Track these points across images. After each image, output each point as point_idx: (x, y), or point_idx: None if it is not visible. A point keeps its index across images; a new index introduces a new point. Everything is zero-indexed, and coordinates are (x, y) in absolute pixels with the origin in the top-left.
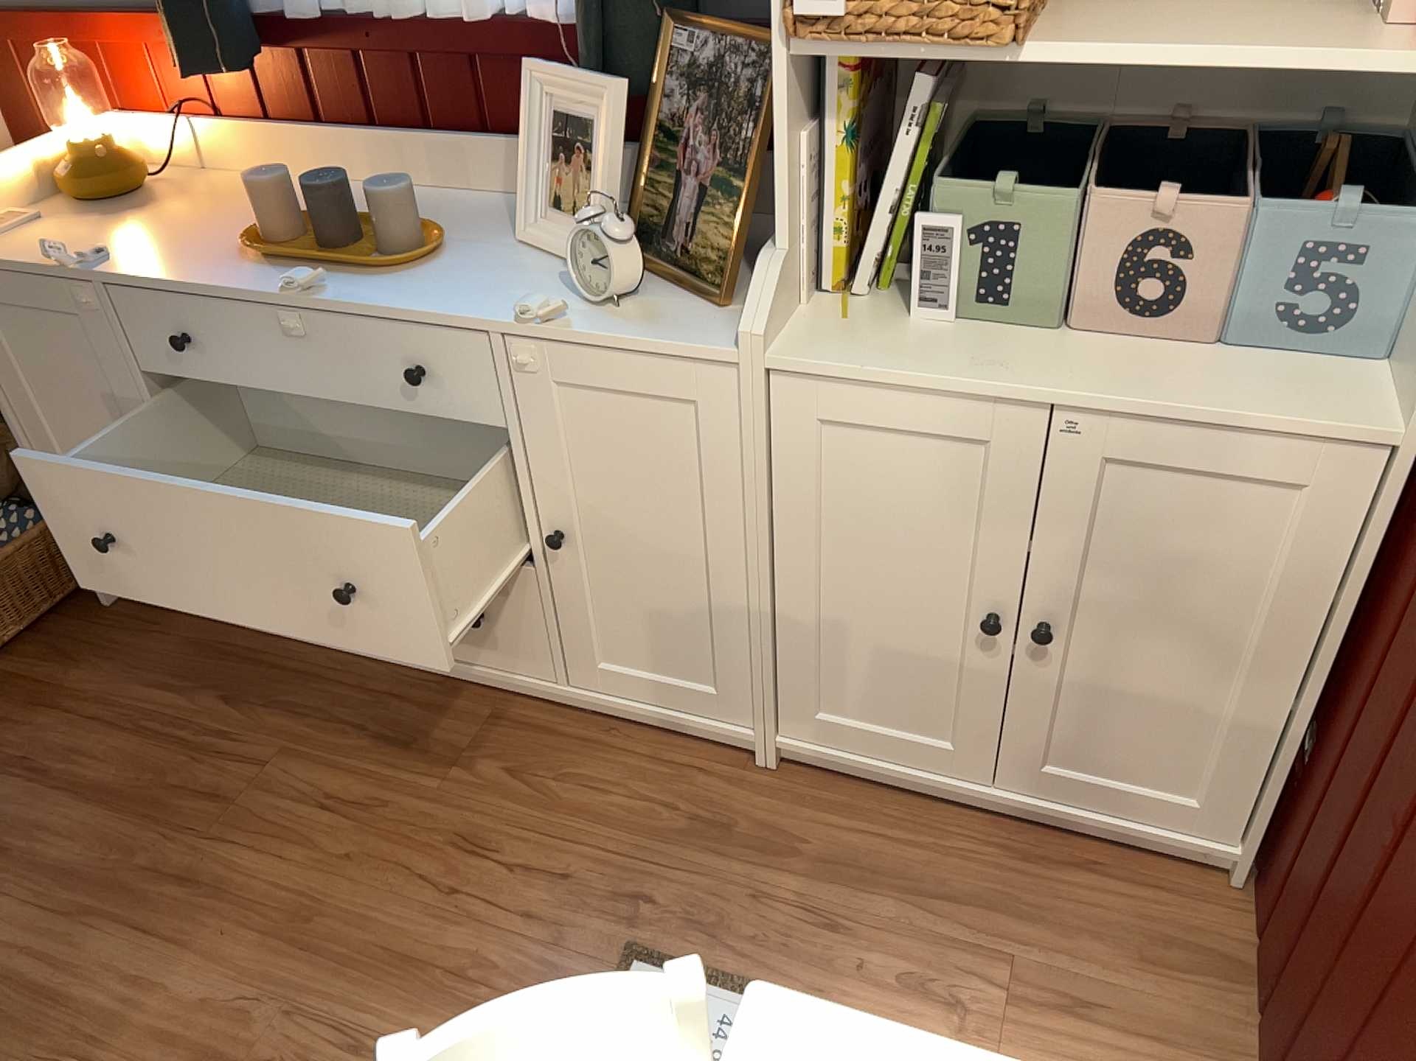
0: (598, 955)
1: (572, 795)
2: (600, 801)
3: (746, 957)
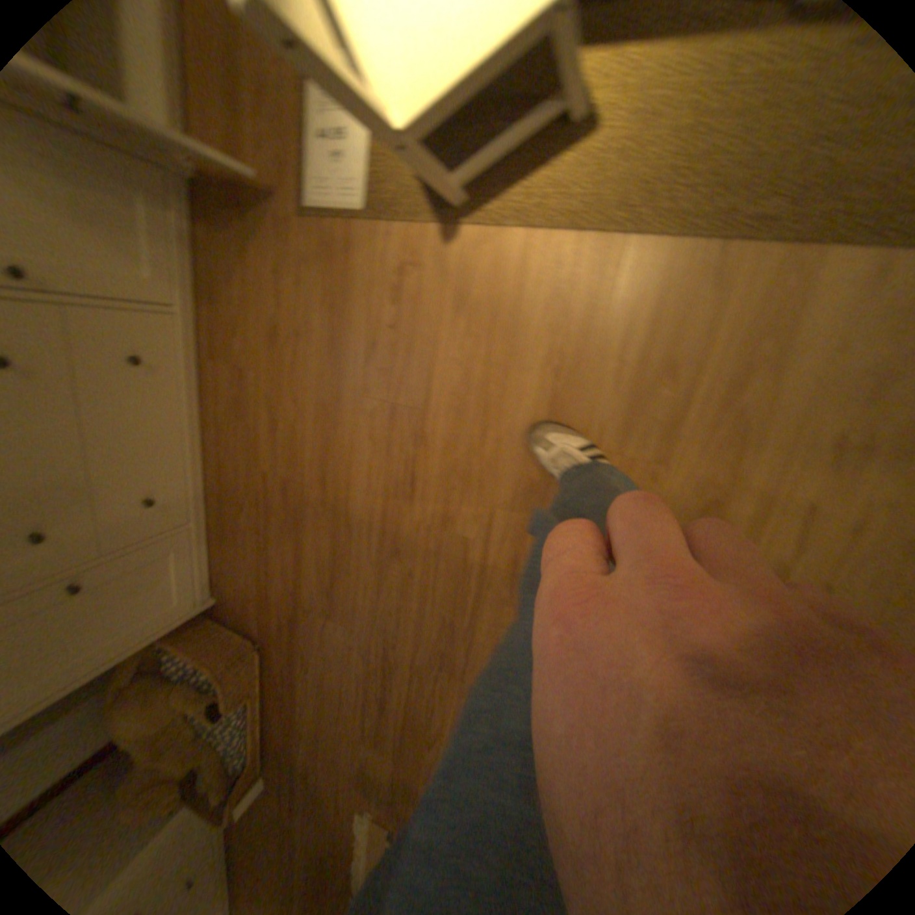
0: (301, 228)
1: (229, 287)
2: (228, 267)
3: (282, 133)
